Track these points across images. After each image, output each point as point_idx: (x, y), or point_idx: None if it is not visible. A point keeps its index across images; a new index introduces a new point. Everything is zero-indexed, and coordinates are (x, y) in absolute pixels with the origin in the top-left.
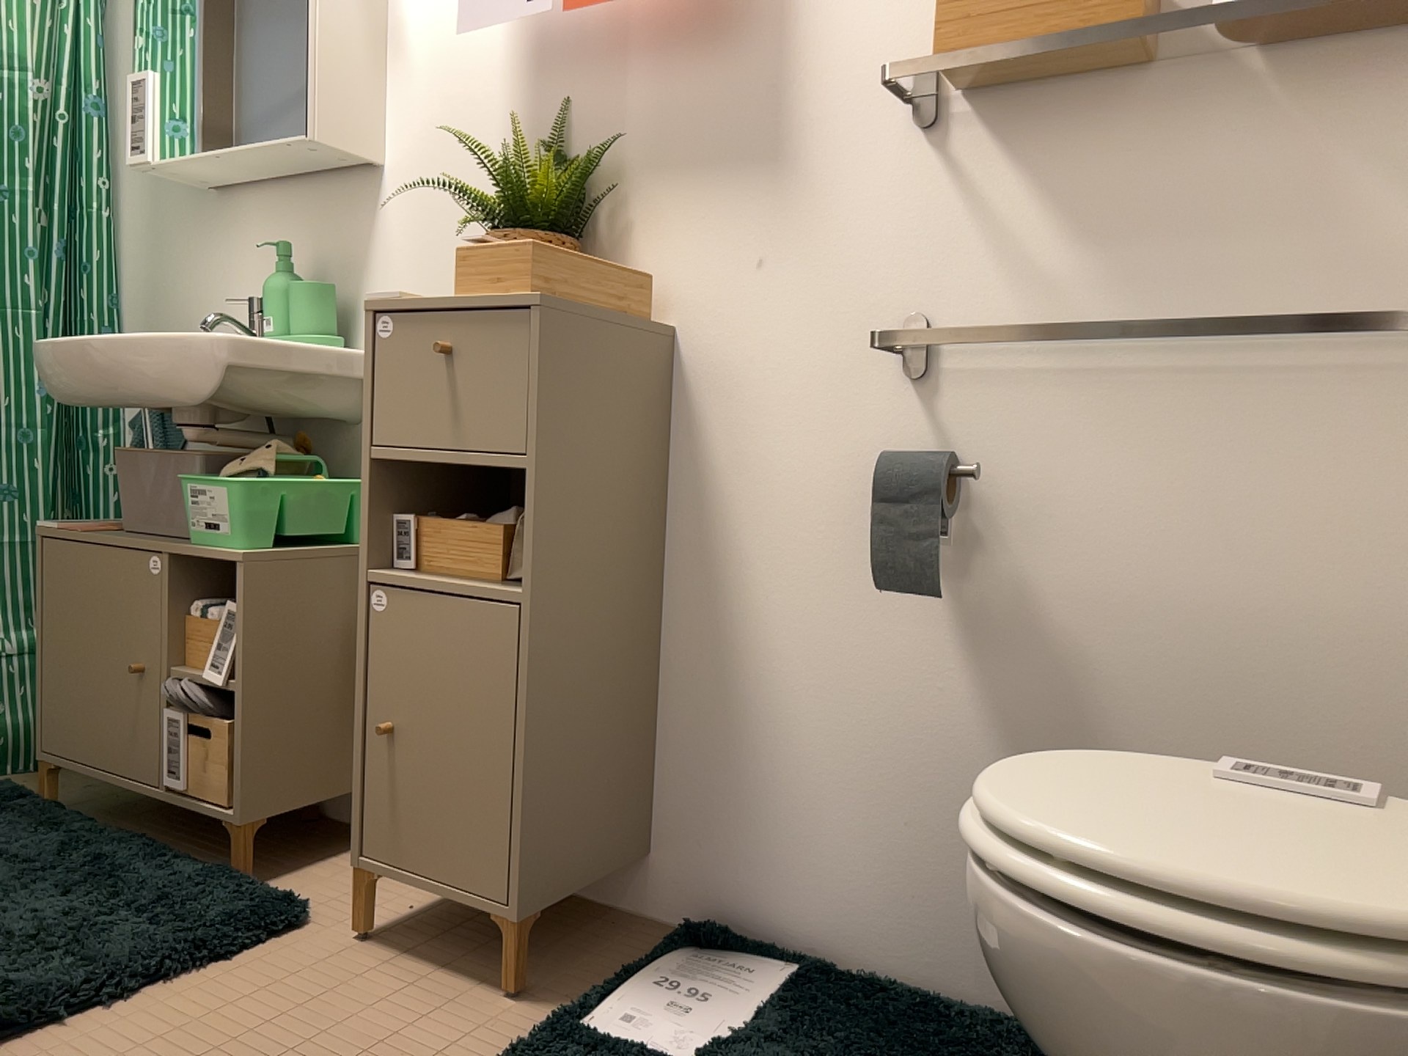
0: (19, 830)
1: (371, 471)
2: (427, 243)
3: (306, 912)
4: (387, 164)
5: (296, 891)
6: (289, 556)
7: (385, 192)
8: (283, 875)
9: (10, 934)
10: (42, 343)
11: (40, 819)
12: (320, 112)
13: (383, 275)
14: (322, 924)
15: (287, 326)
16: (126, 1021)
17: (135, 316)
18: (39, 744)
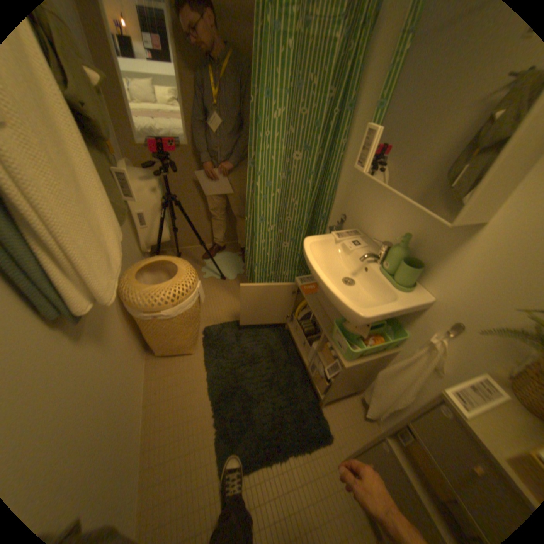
0: (278, 345)
1: (408, 426)
2: (491, 278)
3: (333, 444)
4: (492, 221)
5: (333, 418)
6: (362, 362)
7: (480, 233)
8: (332, 405)
9: (268, 416)
10: (305, 247)
11: (283, 341)
12: (469, 208)
13: (453, 268)
14: (337, 447)
15: (395, 268)
16: (285, 475)
17: (340, 193)
18: (287, 319)
